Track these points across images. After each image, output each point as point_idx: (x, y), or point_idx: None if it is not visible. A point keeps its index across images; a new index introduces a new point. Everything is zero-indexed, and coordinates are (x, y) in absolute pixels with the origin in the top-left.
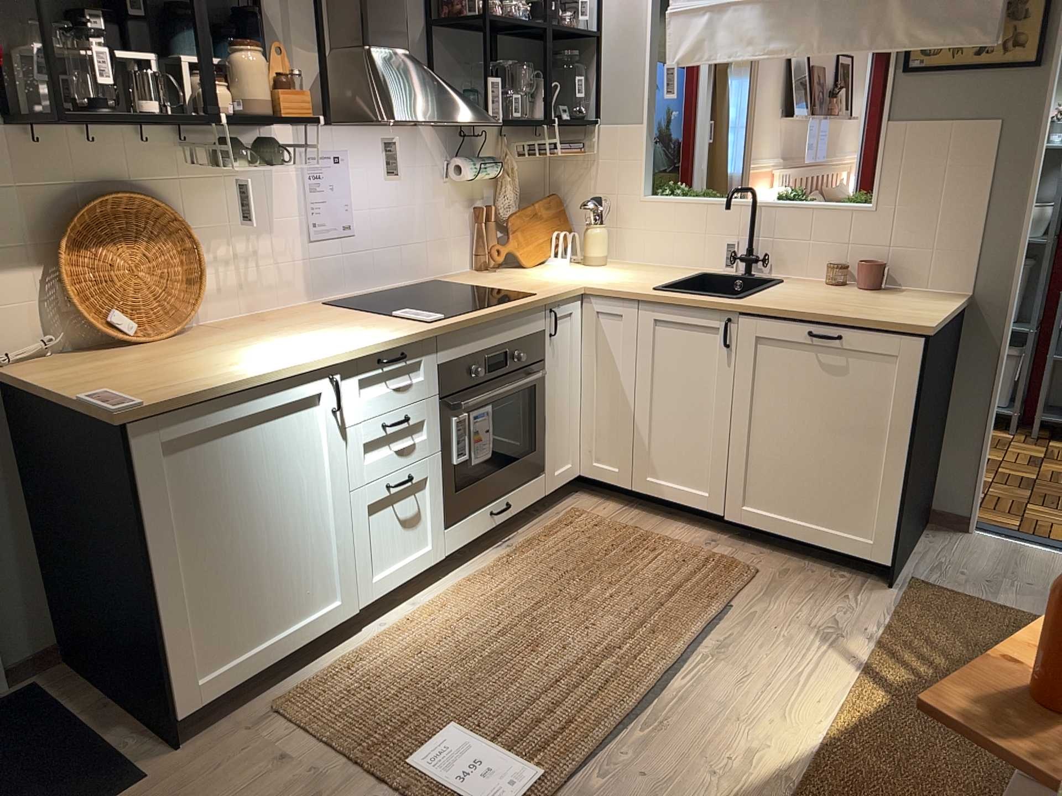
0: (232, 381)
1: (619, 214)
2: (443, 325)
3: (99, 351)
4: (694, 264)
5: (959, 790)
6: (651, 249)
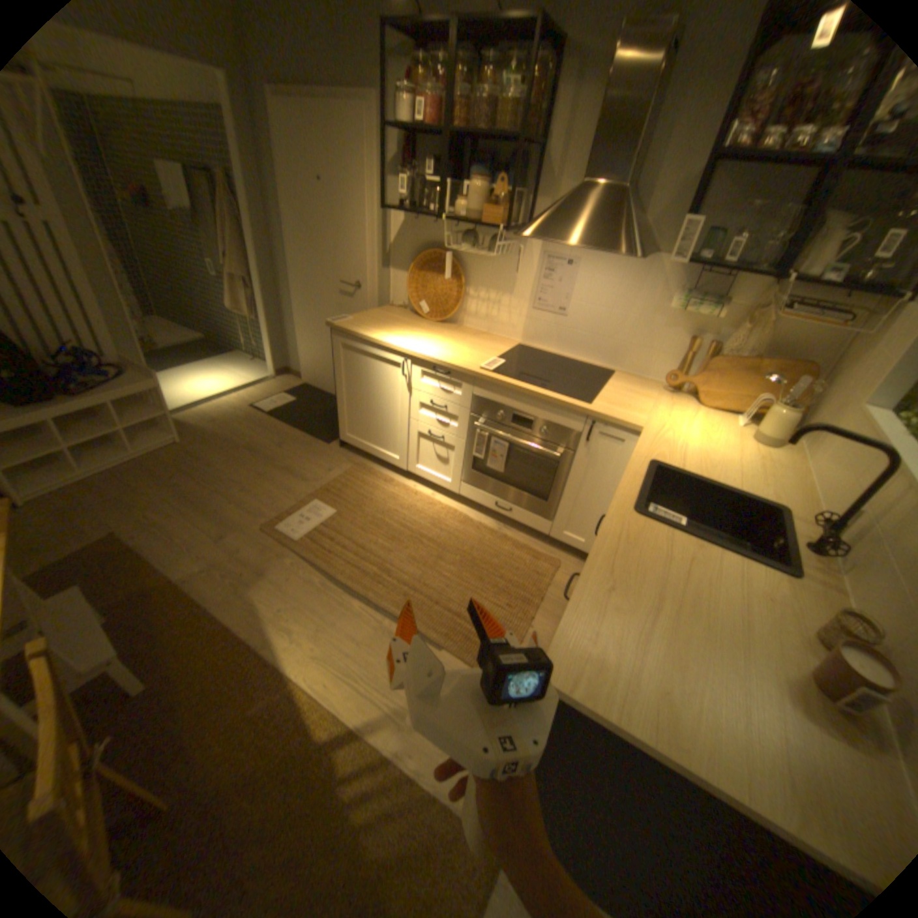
0: (365, 334)
1: (842, 412)
2: (477, 373)
3: (416, 315)
4: (826, 505)
5: (219, 755)
6: (825, 465)
